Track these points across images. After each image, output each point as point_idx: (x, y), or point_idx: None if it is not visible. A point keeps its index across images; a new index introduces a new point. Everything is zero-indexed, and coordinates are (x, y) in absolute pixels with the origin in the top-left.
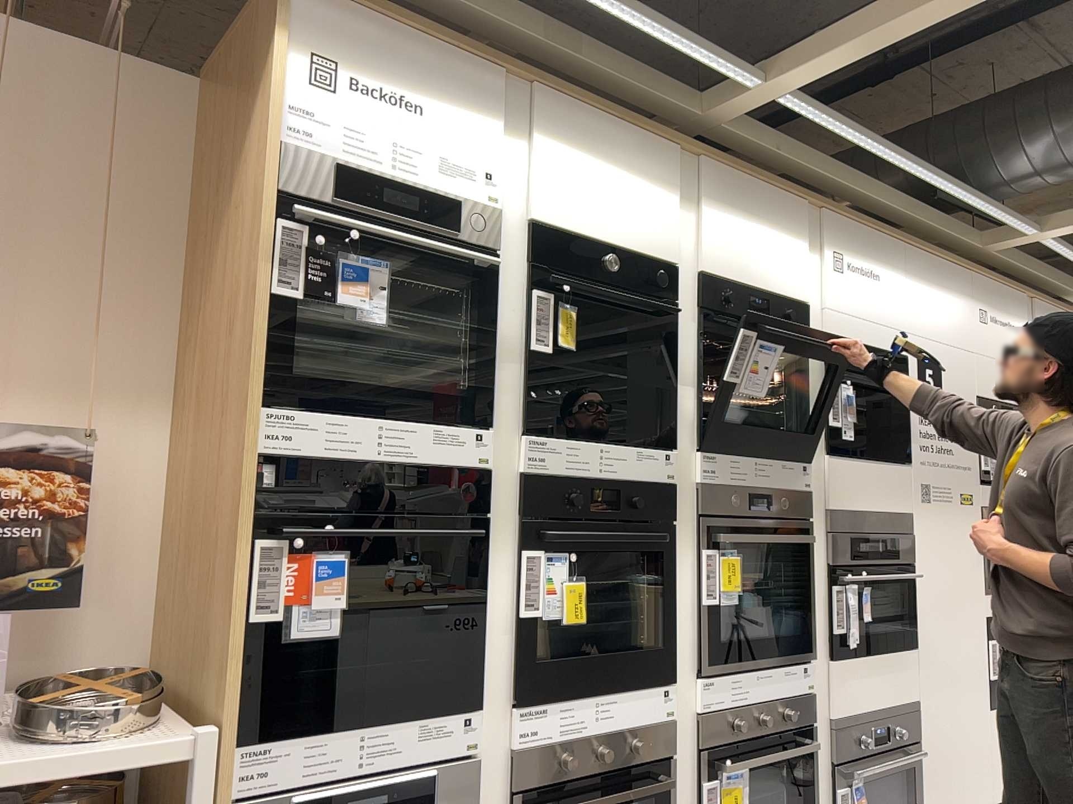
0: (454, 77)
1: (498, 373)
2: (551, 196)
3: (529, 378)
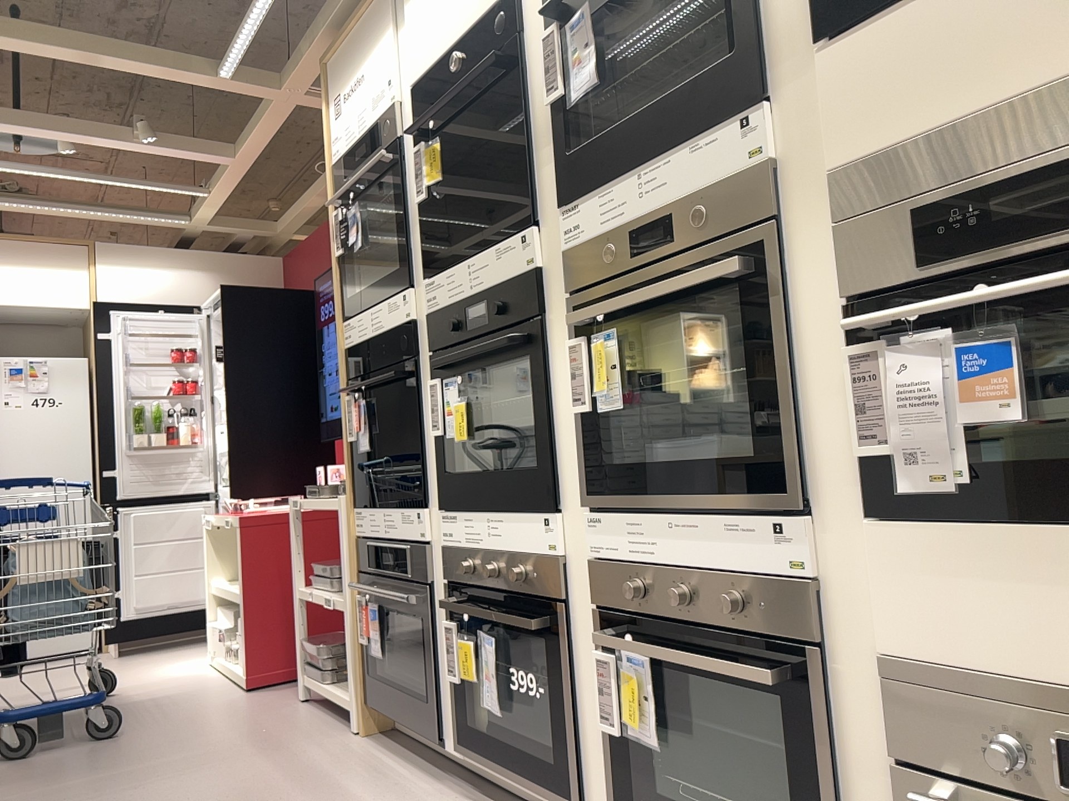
0: (366, 23)
1: (410, 237)
2: (414, 44)
3: (420, 229)
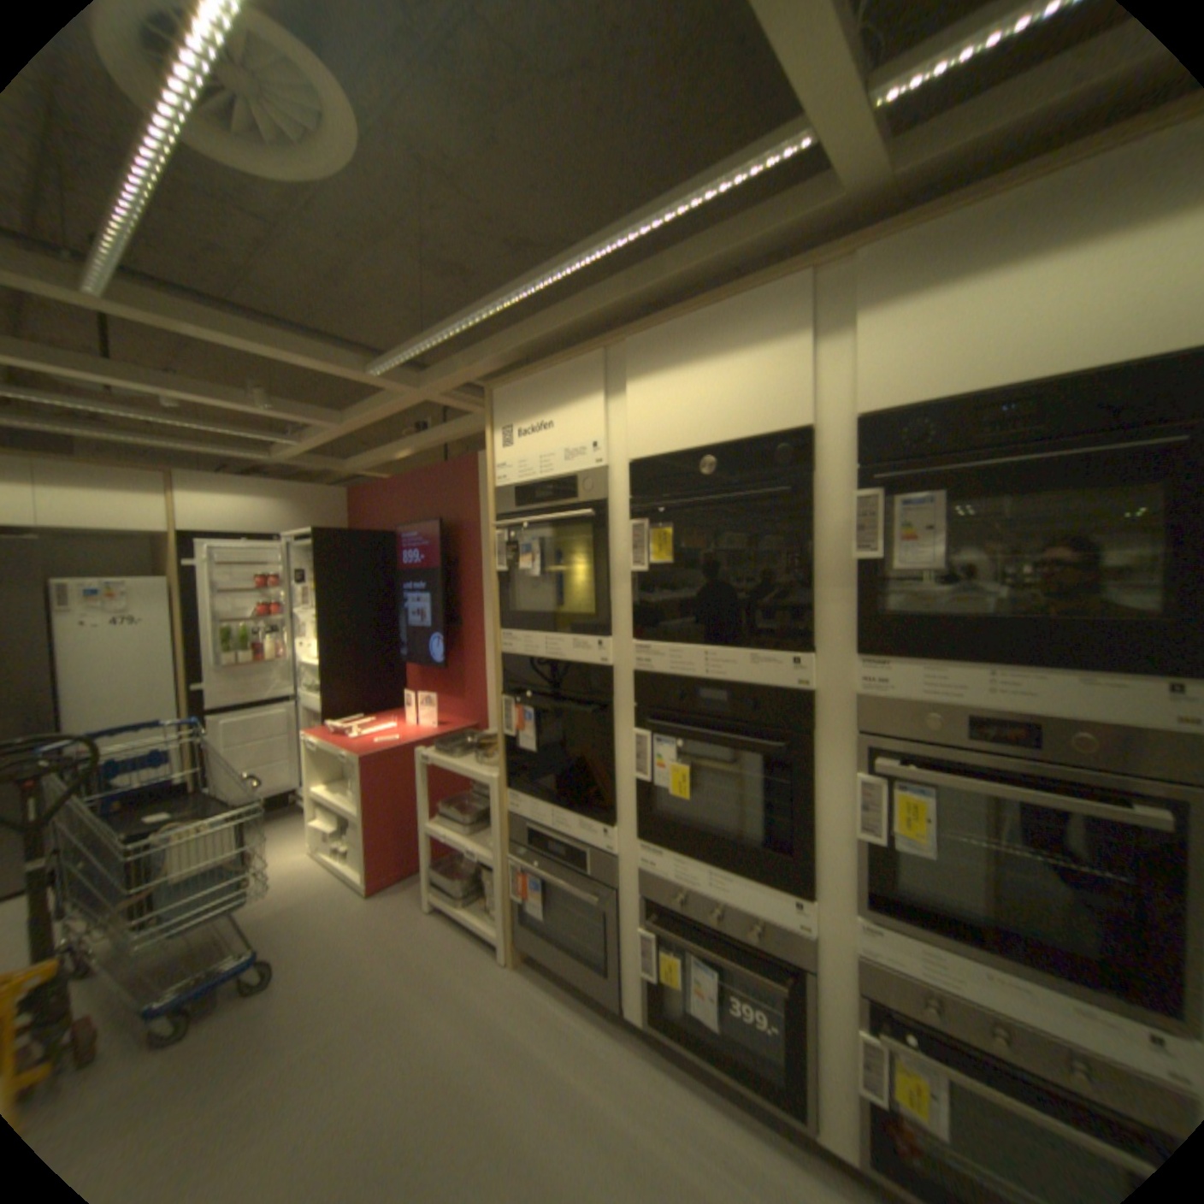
0: (561, 374)
1: (612, 593)
2: (641, 424)
3: (633, 595)
